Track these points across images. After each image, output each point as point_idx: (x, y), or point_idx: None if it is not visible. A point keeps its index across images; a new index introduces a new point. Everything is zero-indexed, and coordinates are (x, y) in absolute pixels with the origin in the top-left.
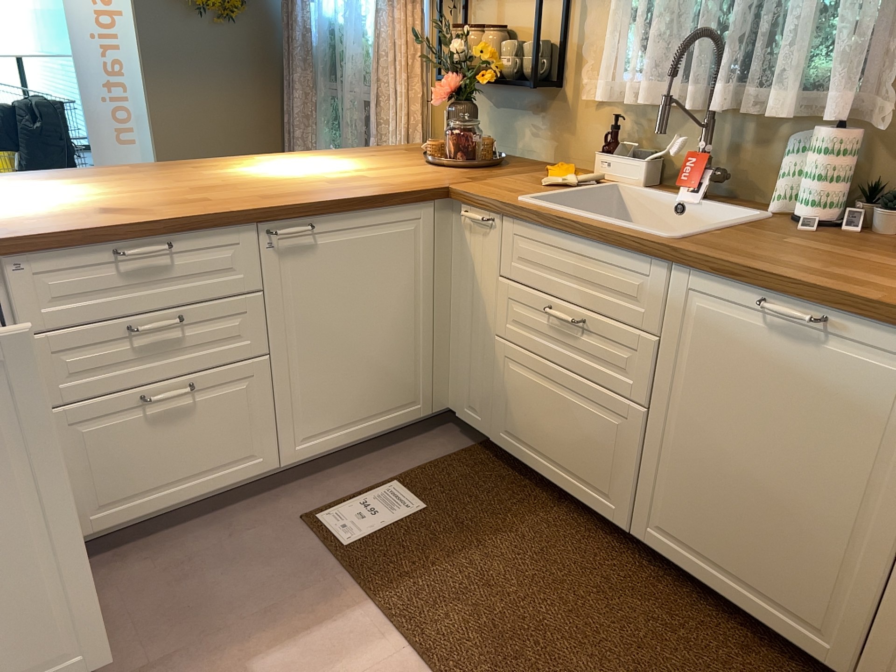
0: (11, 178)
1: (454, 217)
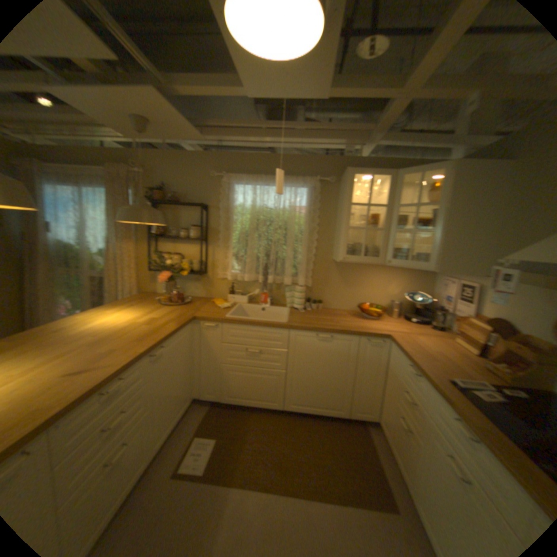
0: None
1: (197, 326)
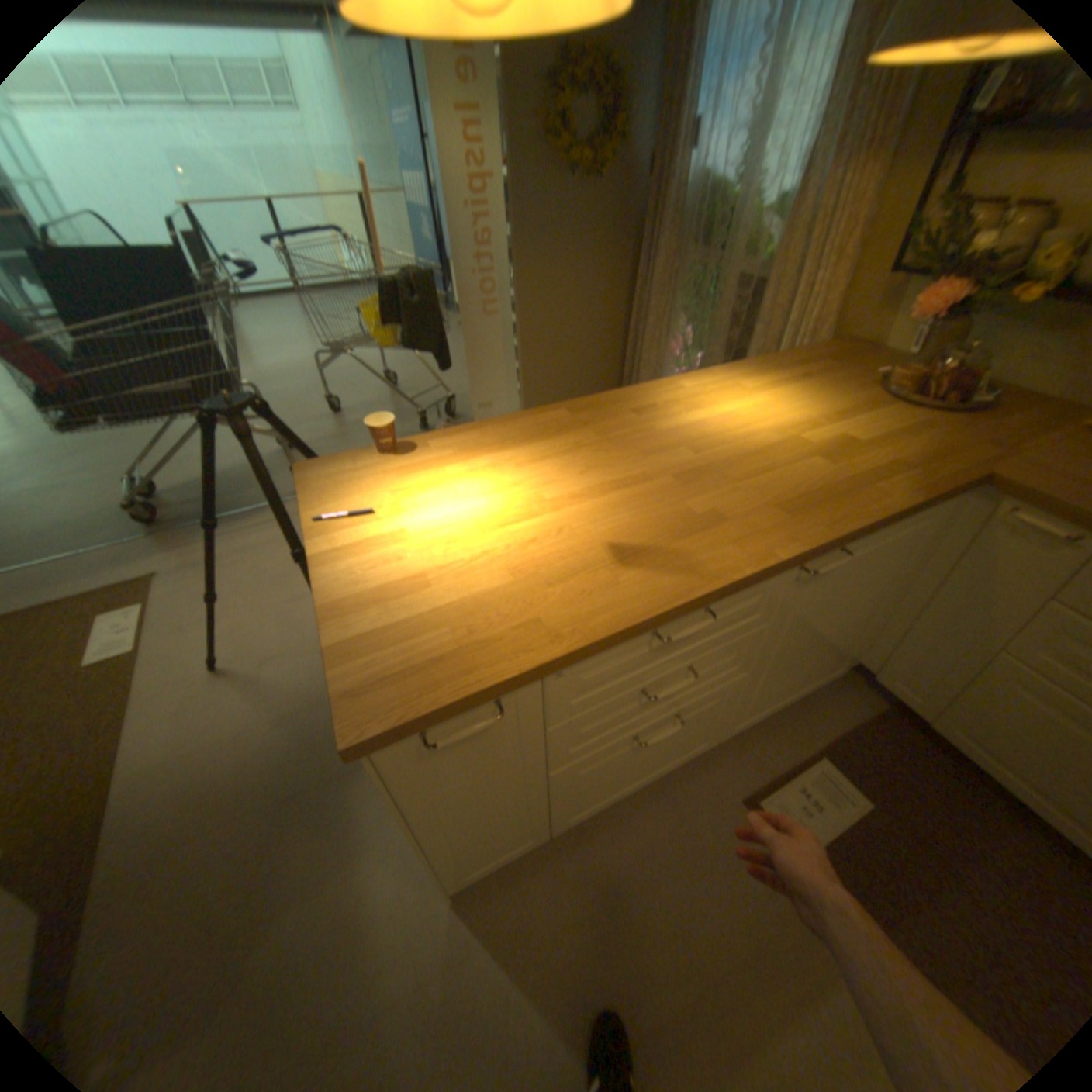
0: (459, 442)
1: (977, 503)
